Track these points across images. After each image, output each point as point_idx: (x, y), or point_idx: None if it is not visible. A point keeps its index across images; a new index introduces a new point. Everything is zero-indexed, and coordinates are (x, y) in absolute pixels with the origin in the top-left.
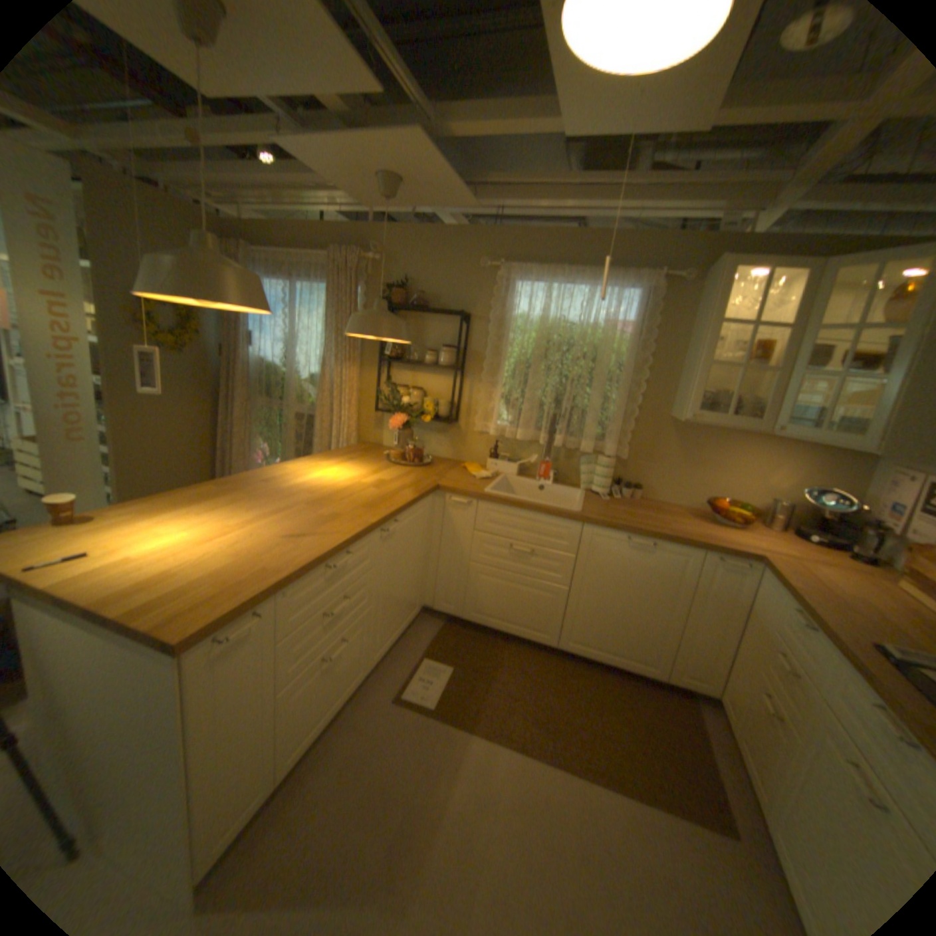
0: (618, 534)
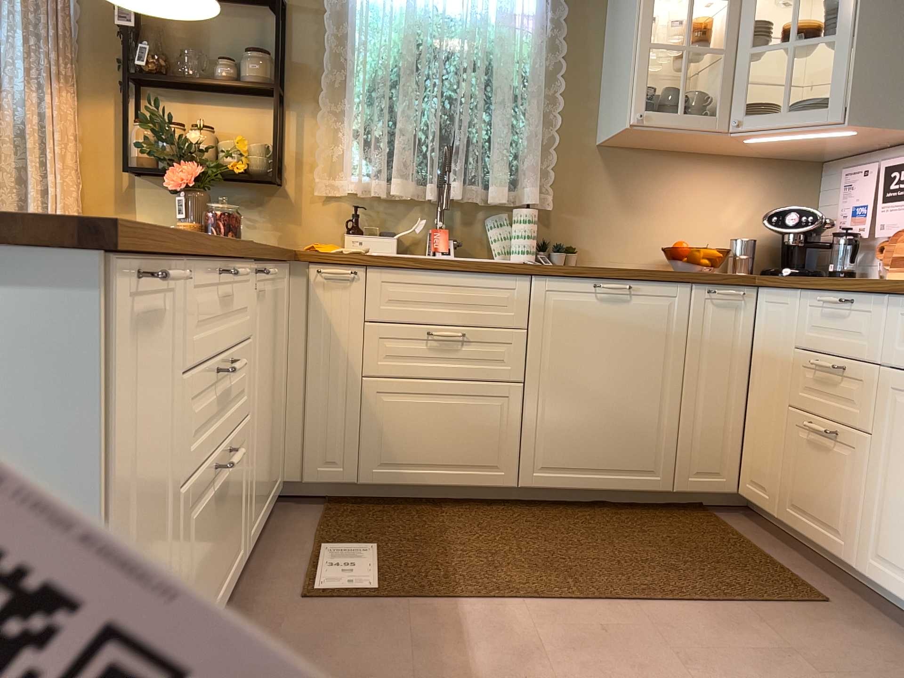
0: (582, 282)
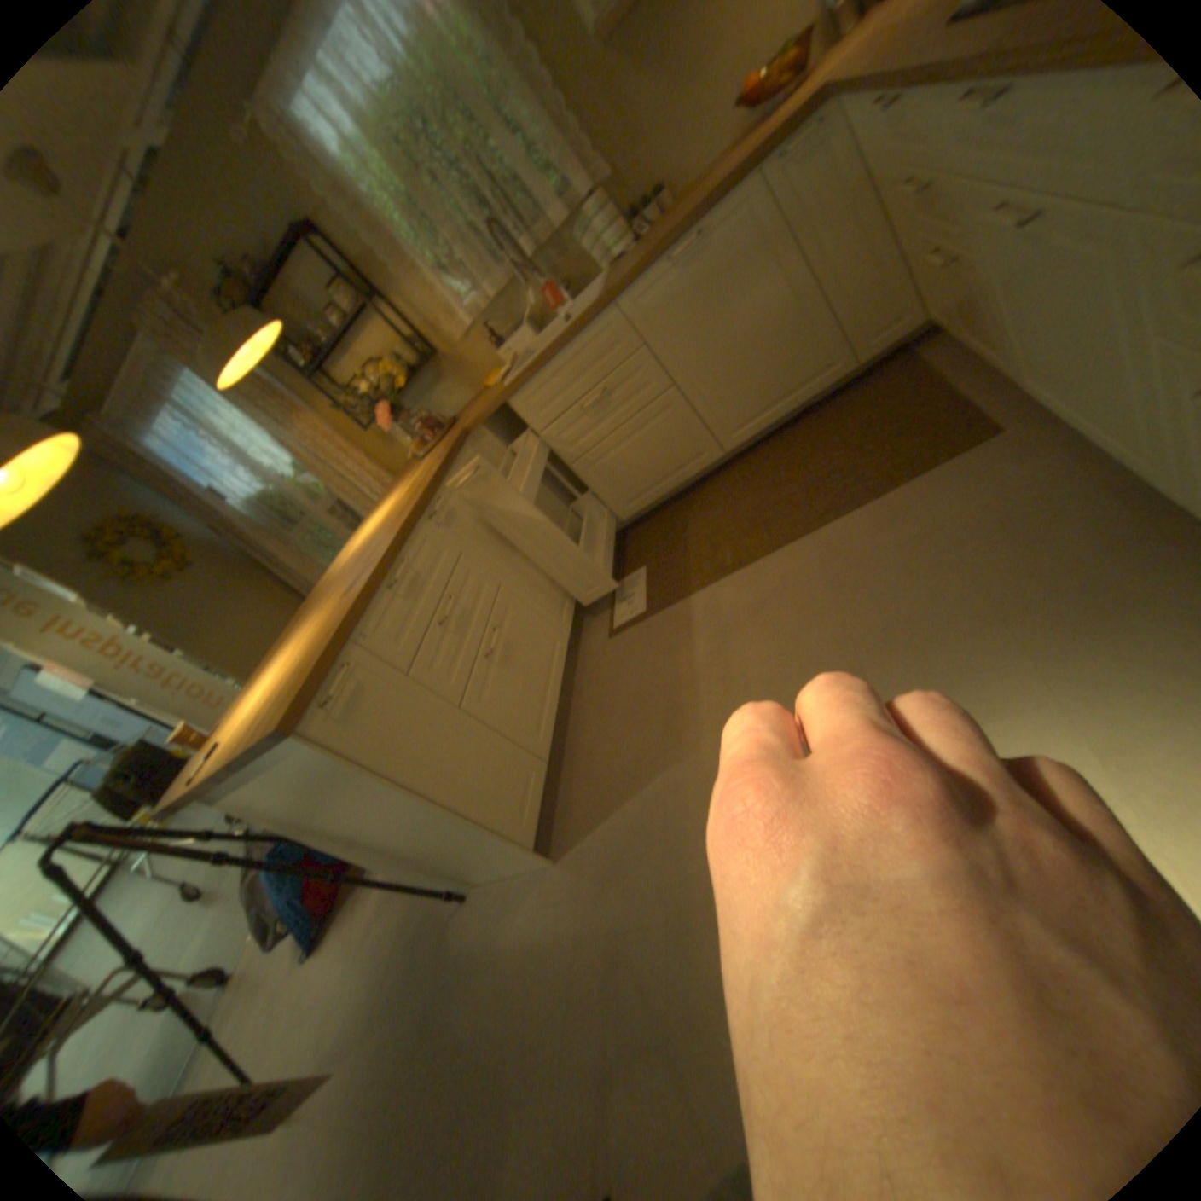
0: (655, 269)
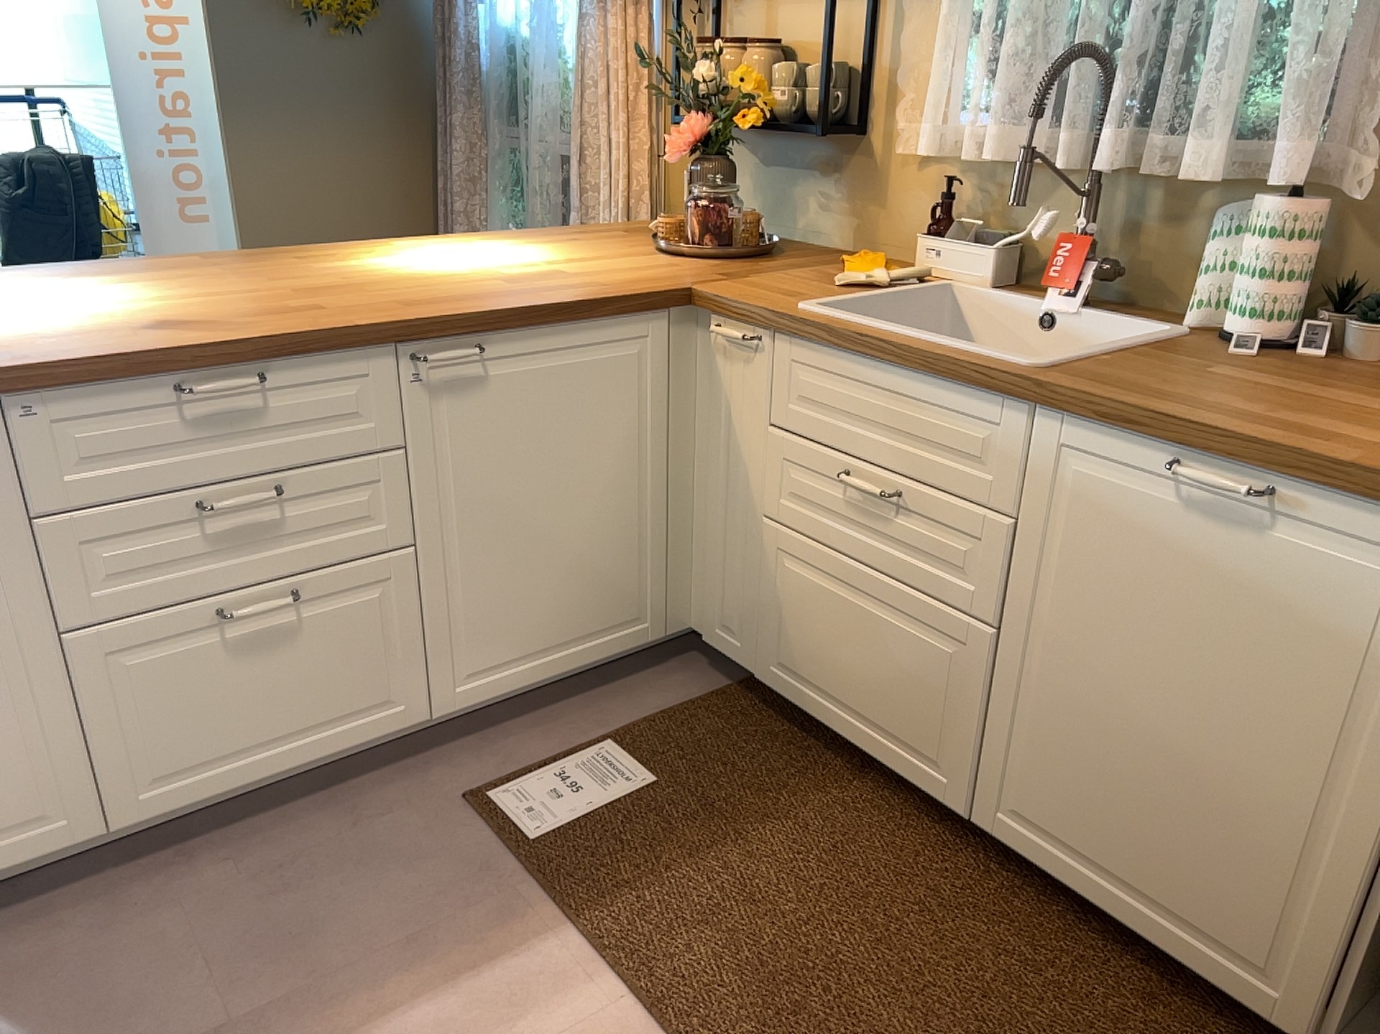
0: (1142, 449)
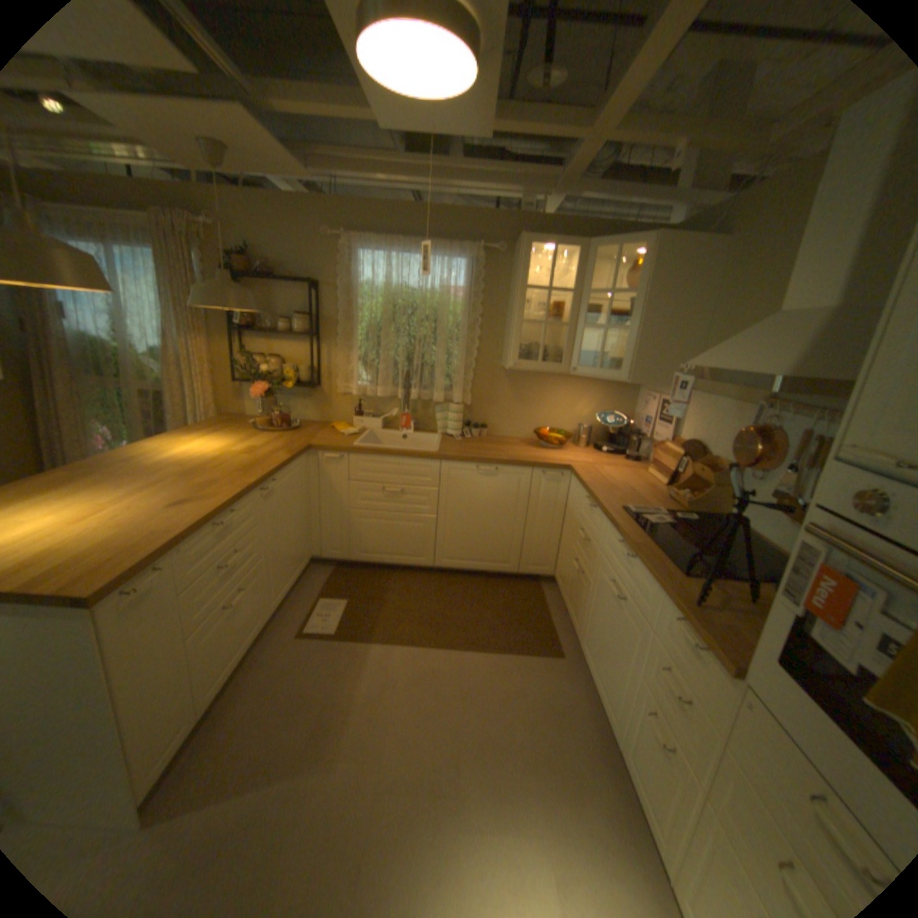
0: (468, 466)
